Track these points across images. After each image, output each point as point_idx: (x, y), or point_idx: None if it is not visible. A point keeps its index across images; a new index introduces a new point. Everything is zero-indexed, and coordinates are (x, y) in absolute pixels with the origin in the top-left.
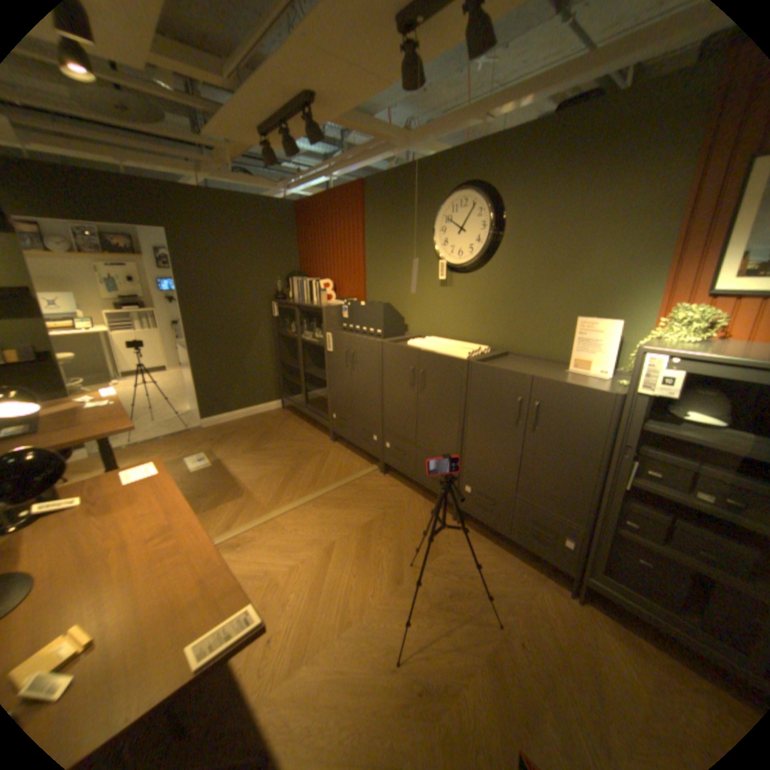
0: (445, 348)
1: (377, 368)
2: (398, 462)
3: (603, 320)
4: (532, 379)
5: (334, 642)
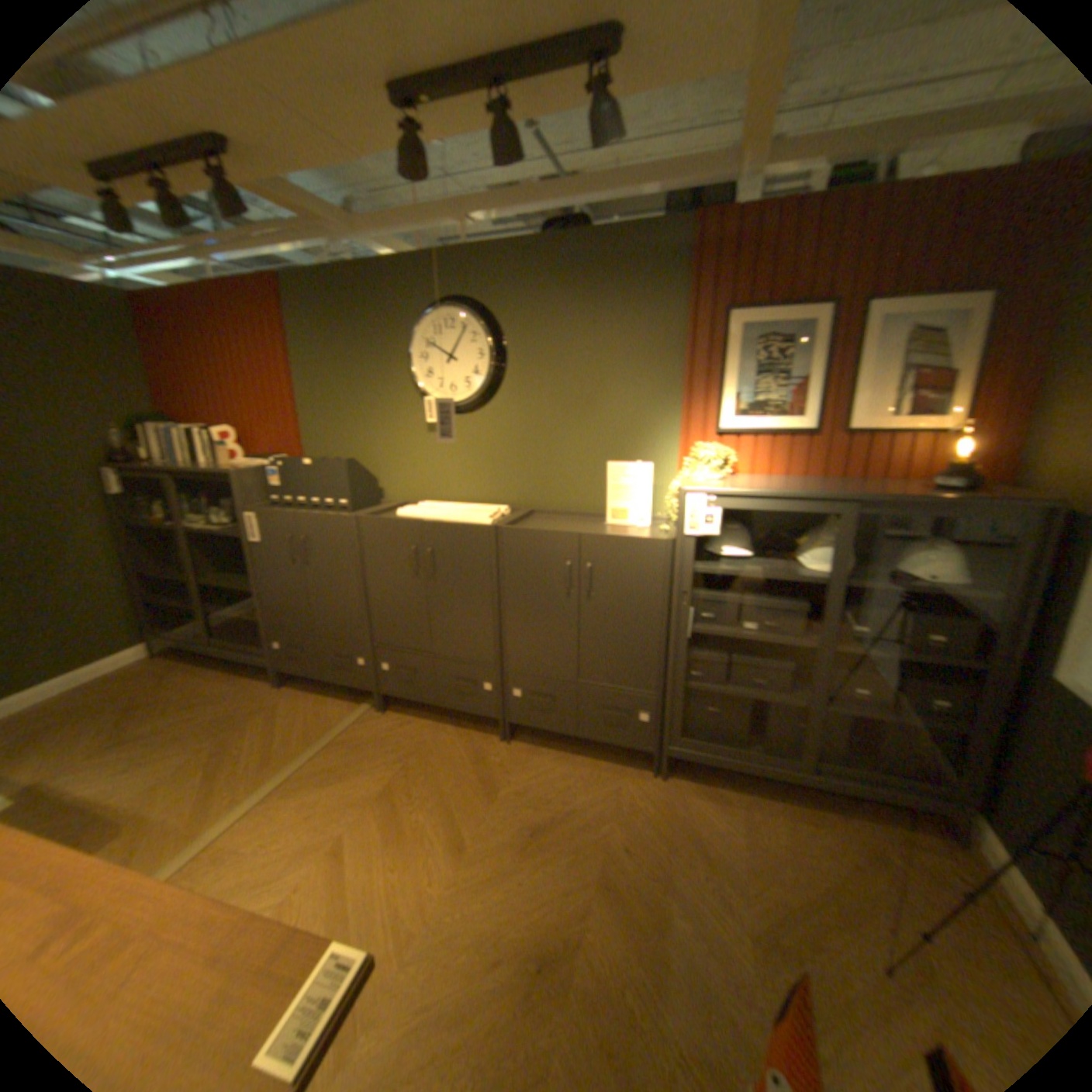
0: (453, 515)
1: (350, 556)
2: (404, 688)
3: (631, 465)
4: (577, 538)
5: (393, 978)
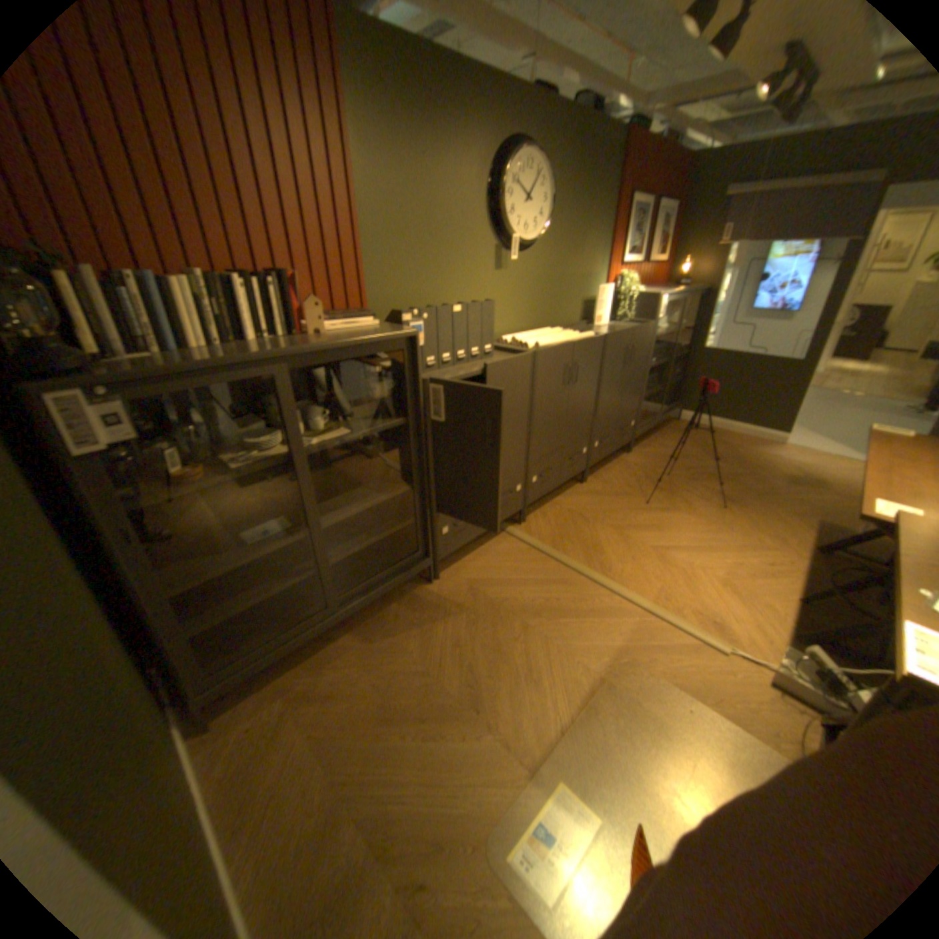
0: (562, 336)
1: (527, 392)
2: (543, 487)
3: (607, 286)
4: (632, 331)
5: (738, 535)
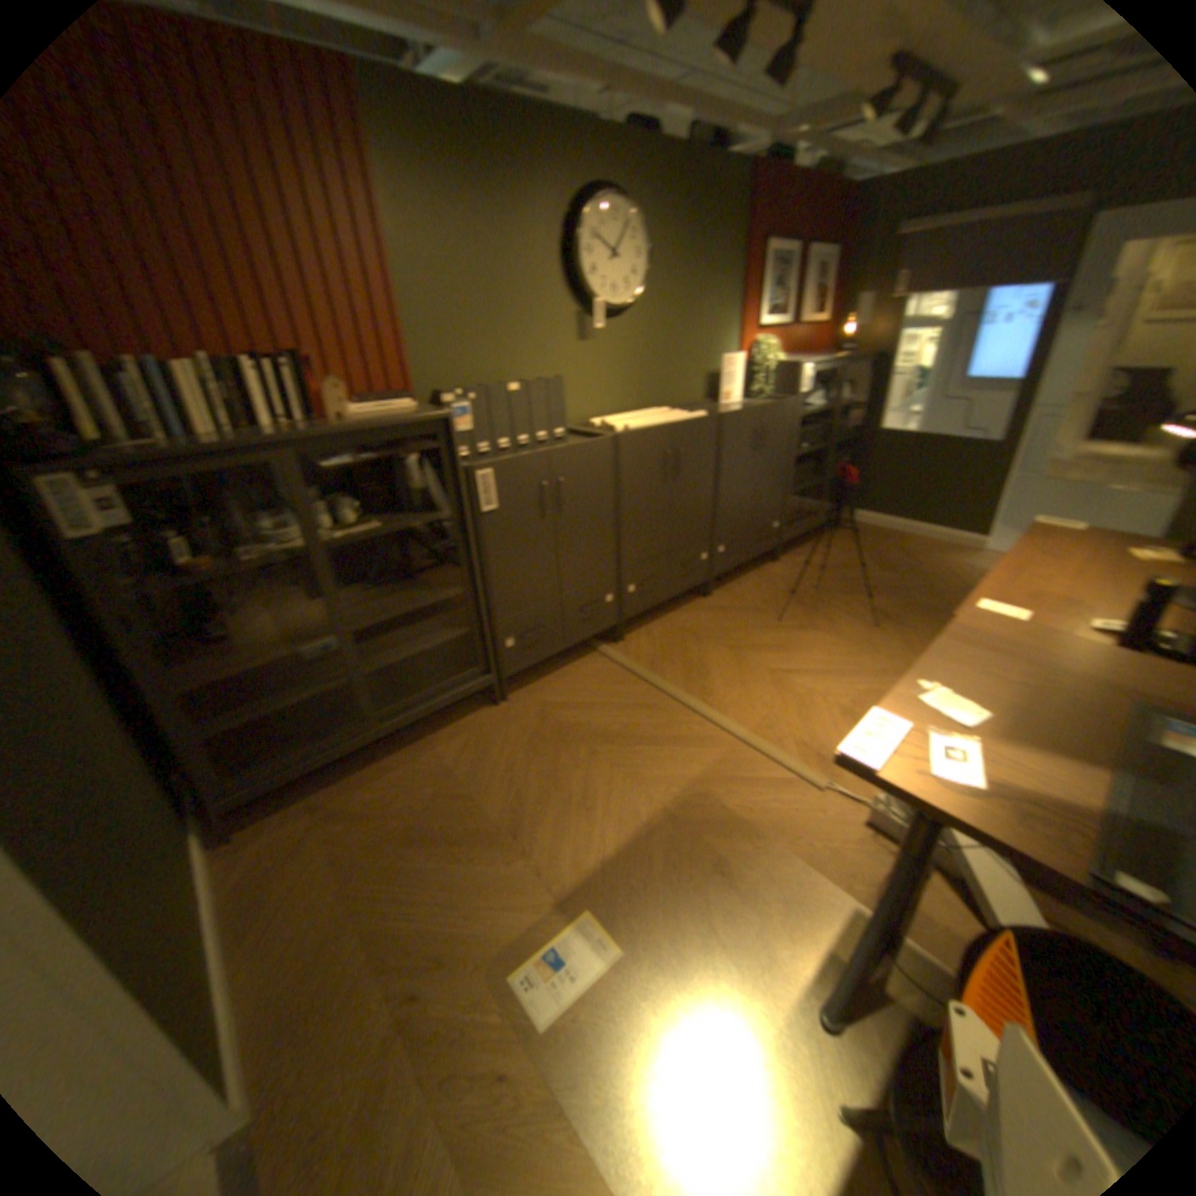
0: (663, 417)
1: (608, 483)
2: (645, 599)
3: (734, 355)
4: (760, 409)
5: (882, 658)
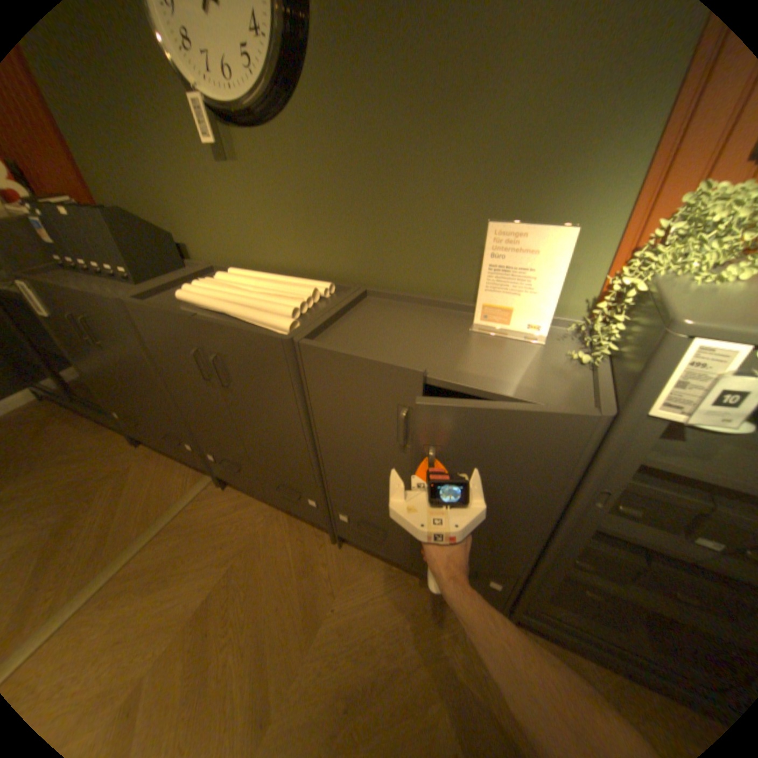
0: (246, 301)
1: (135, 346)
2: (233, 478)
3: (536, 227)
4: (420, 378)
5: None
